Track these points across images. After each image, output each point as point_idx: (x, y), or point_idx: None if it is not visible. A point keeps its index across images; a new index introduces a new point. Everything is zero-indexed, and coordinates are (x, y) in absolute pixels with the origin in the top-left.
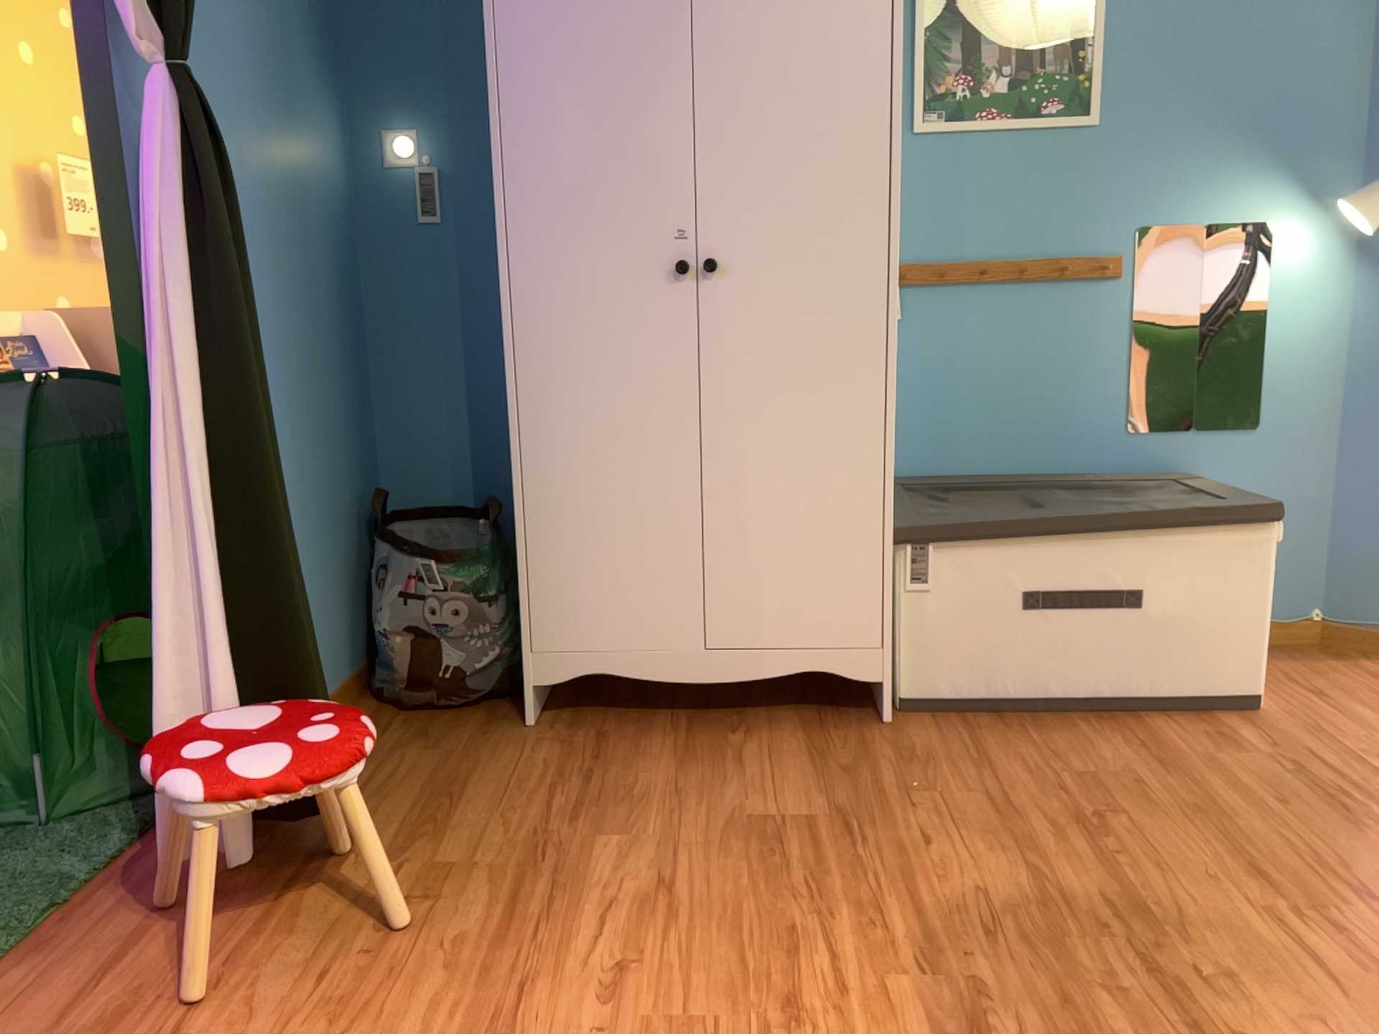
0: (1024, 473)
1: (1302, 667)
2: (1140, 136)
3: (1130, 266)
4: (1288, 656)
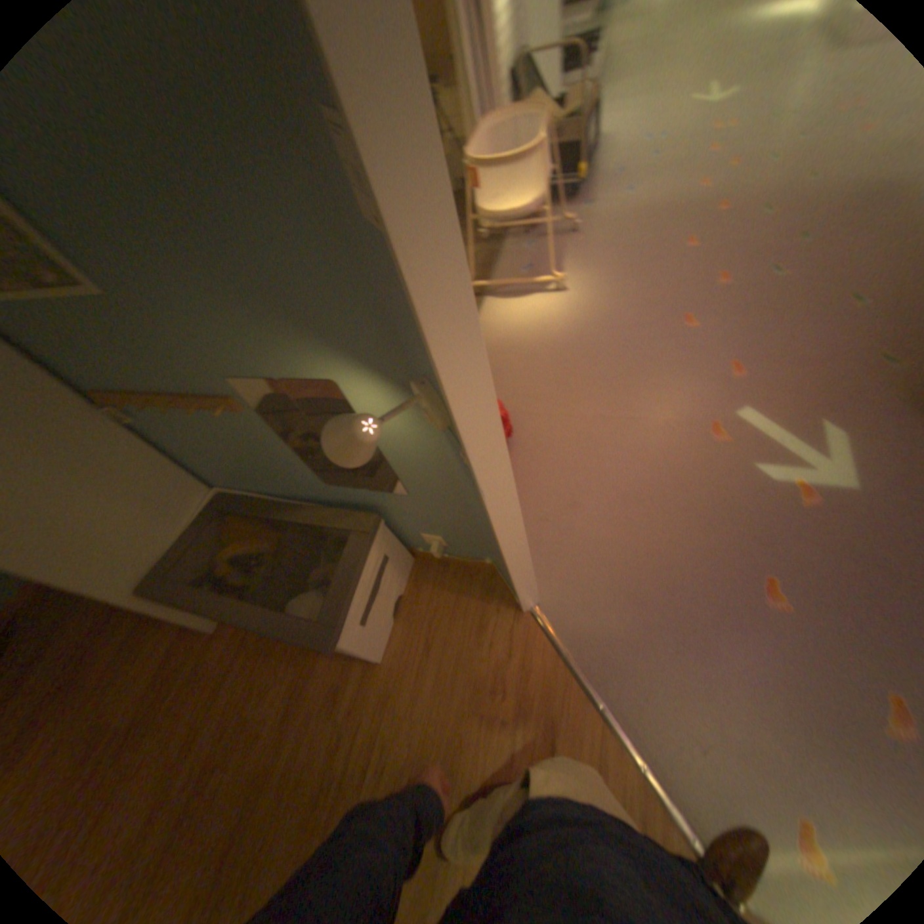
0: (278, 491)
1: (451, 603)
2: (144, 299)
3: (240, 402)
4: (456, 585)
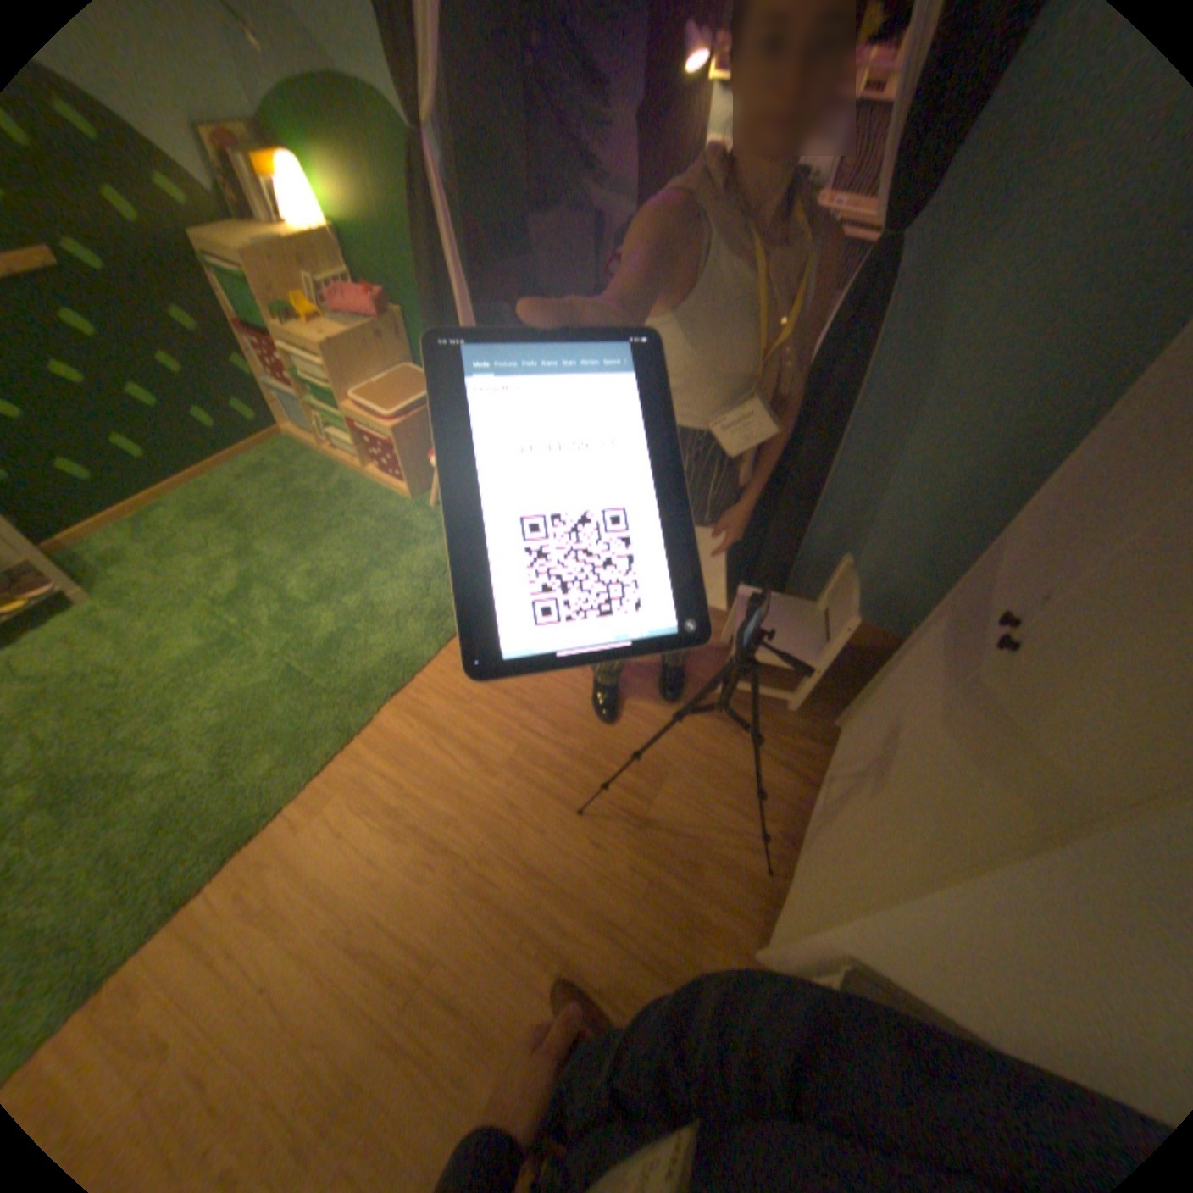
0: None
1: None
2: None
3: None
4: None
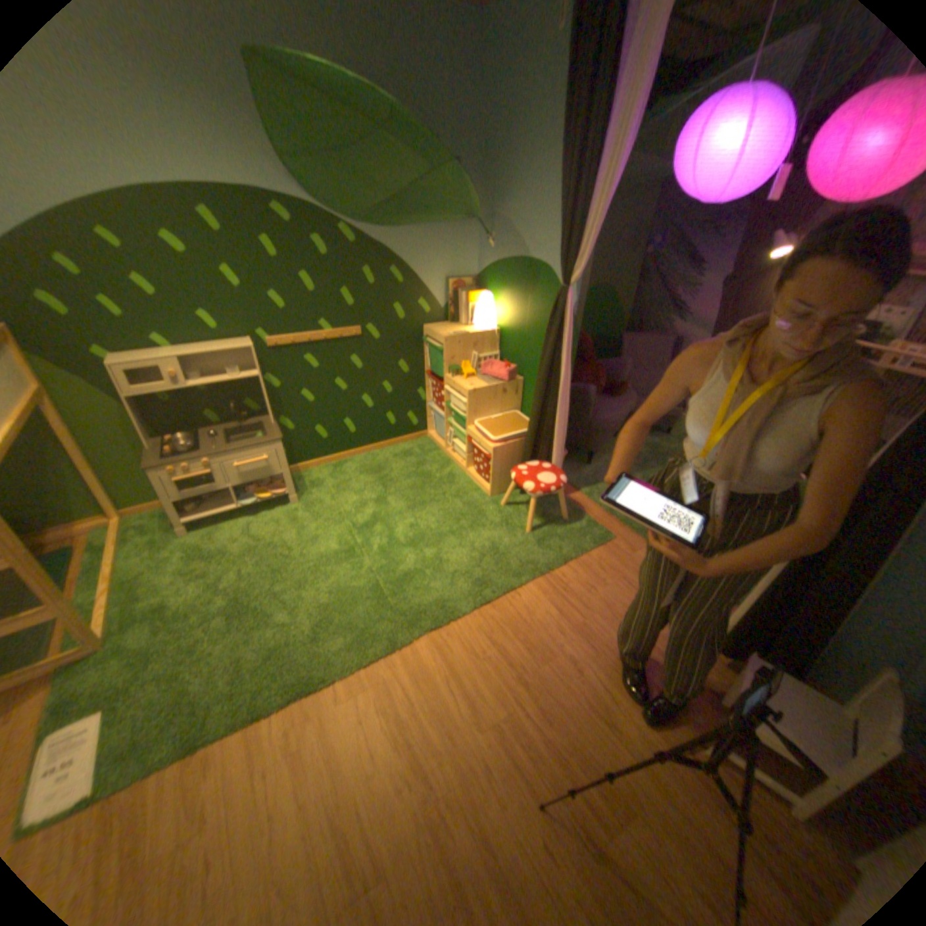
0: None
1: None
2: None
3: None
4: None
